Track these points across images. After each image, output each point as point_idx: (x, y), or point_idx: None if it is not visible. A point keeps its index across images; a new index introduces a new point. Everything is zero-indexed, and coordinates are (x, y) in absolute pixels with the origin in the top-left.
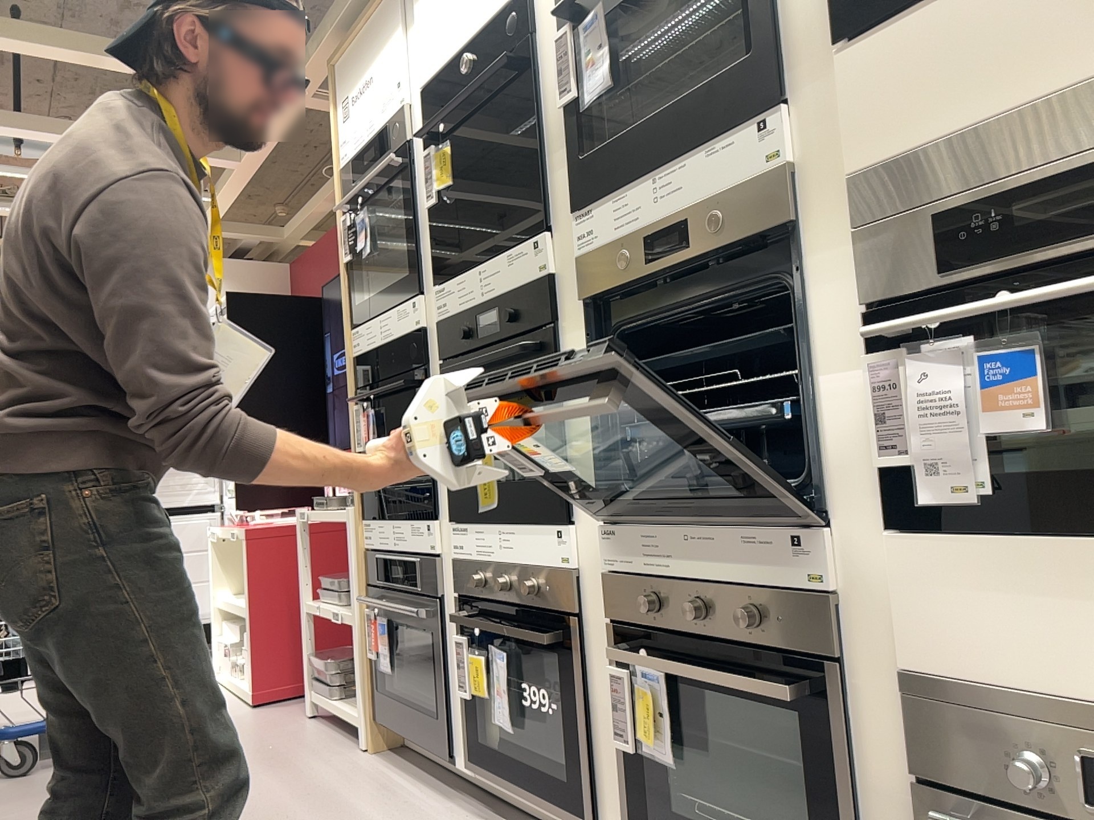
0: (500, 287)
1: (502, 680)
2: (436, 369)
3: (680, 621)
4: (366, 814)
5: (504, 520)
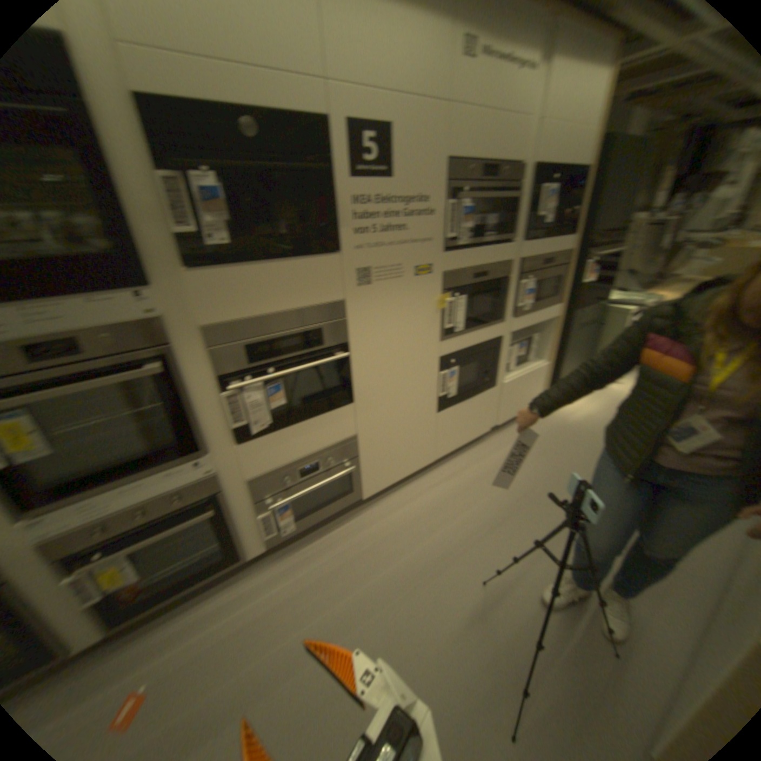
0: None
1: None
2: None
3: (118, 532)
4: None
5: None
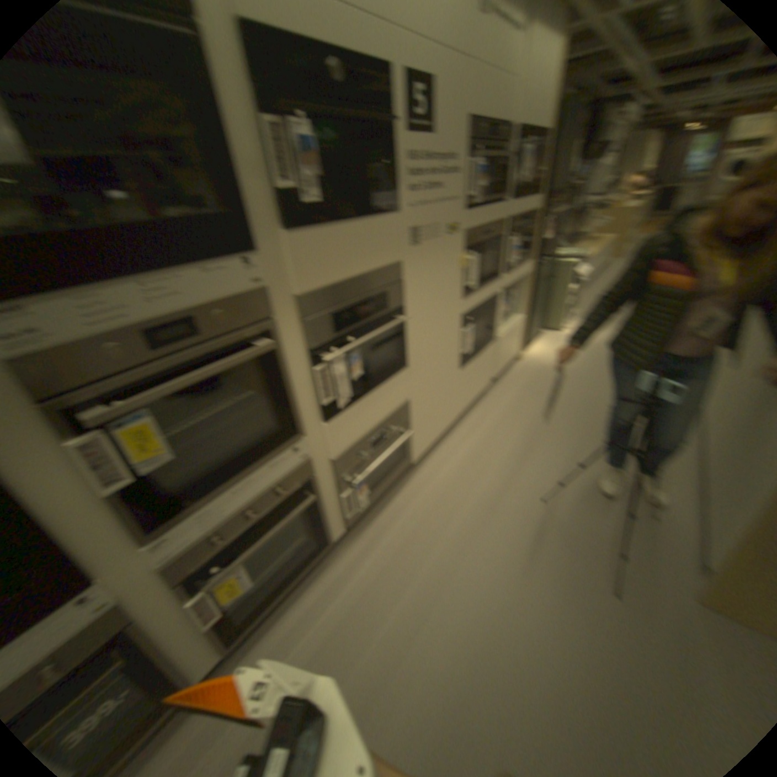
0: None
1: None
2: None
3: (231, 532)
4: None
5: None
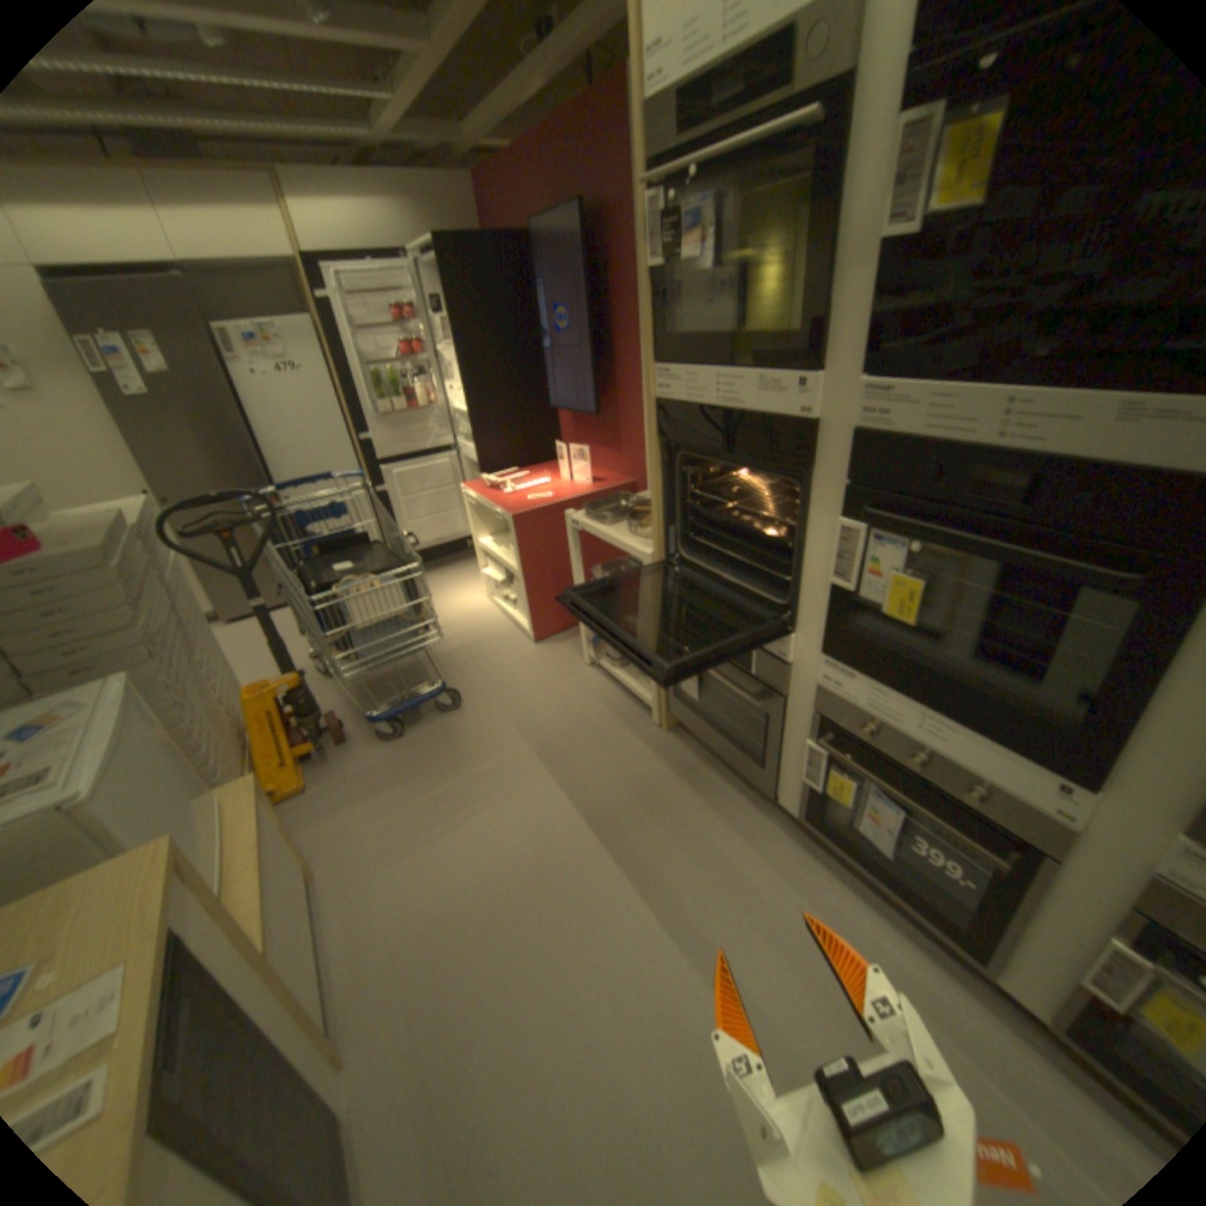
0: (1076, 445)
1: (891, 822)
2: (831, 483)
3: None
4: (707, 833)
5: (943, 711)
